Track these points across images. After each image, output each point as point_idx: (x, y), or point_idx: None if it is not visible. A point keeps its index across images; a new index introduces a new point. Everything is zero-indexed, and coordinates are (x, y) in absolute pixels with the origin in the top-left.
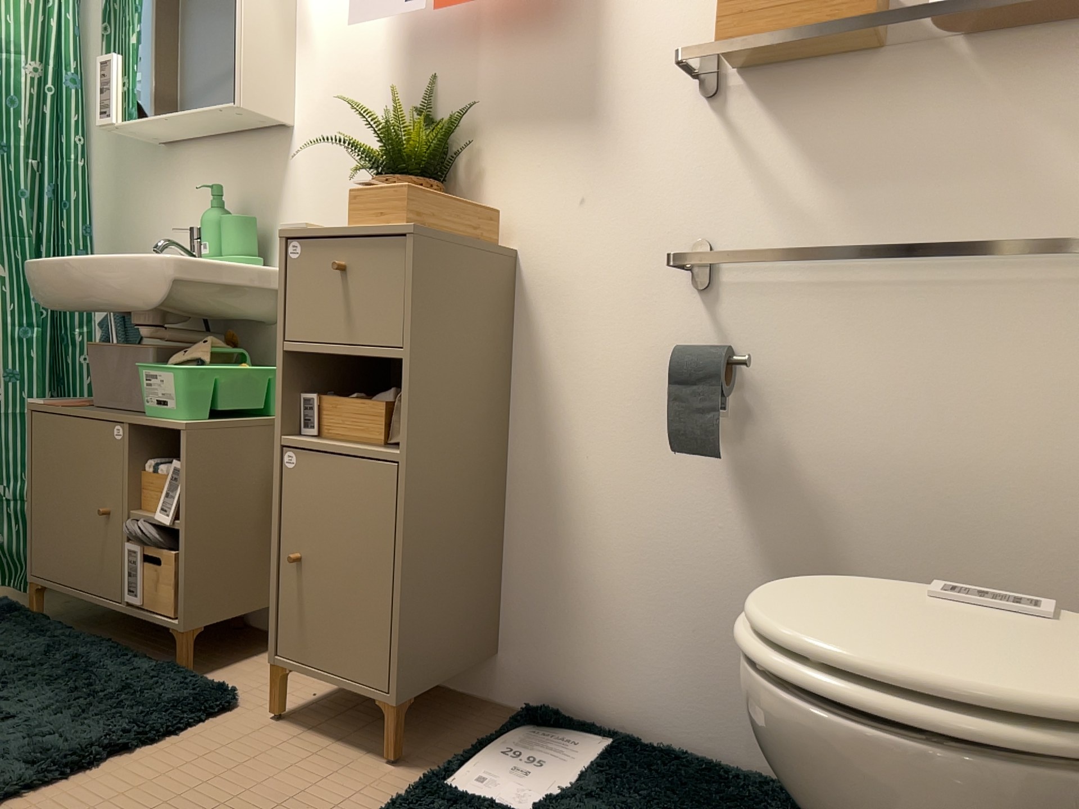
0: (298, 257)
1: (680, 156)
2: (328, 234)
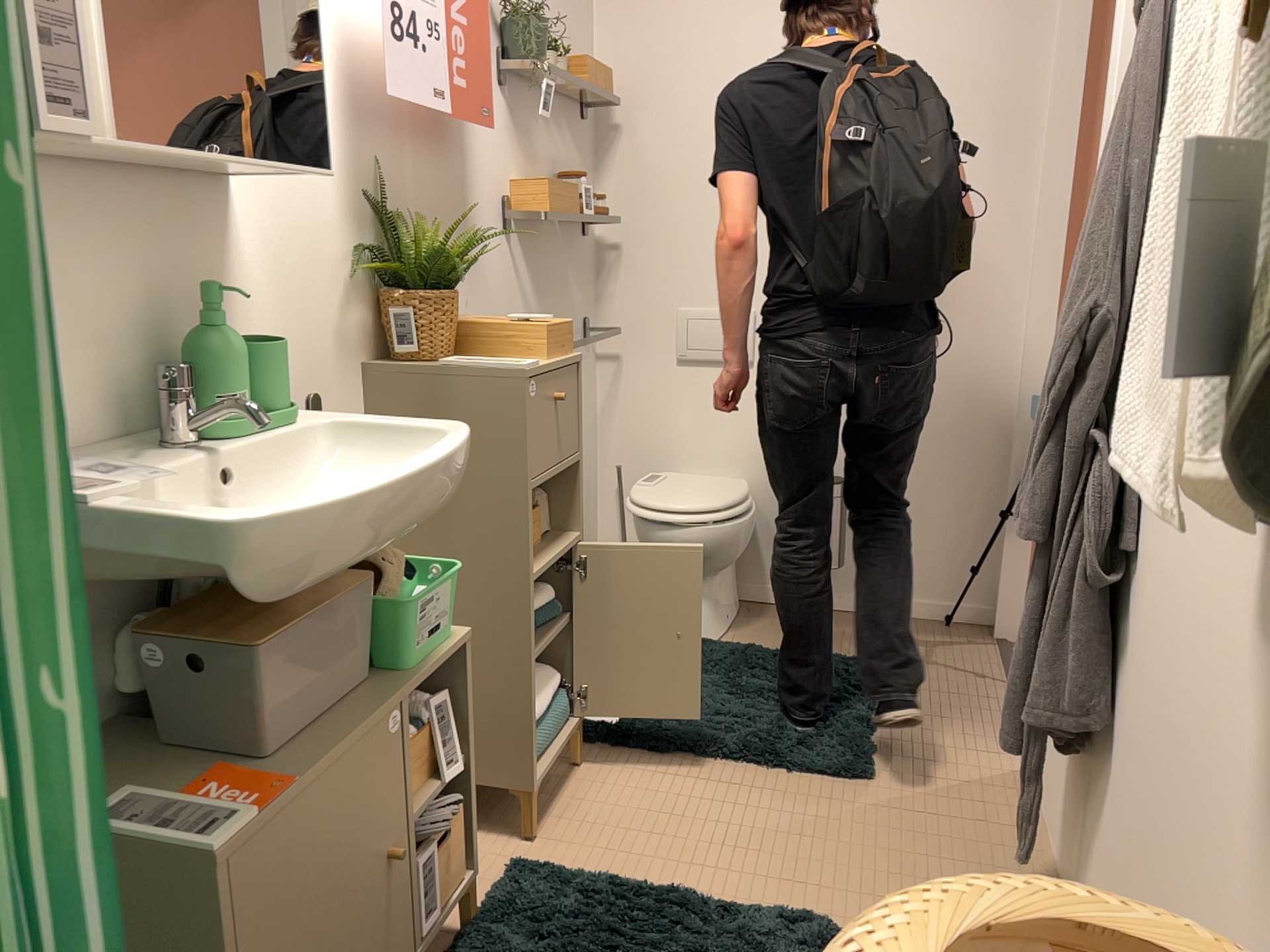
0: (533, 392)
1: (502, 272)
2: (549, 367)
